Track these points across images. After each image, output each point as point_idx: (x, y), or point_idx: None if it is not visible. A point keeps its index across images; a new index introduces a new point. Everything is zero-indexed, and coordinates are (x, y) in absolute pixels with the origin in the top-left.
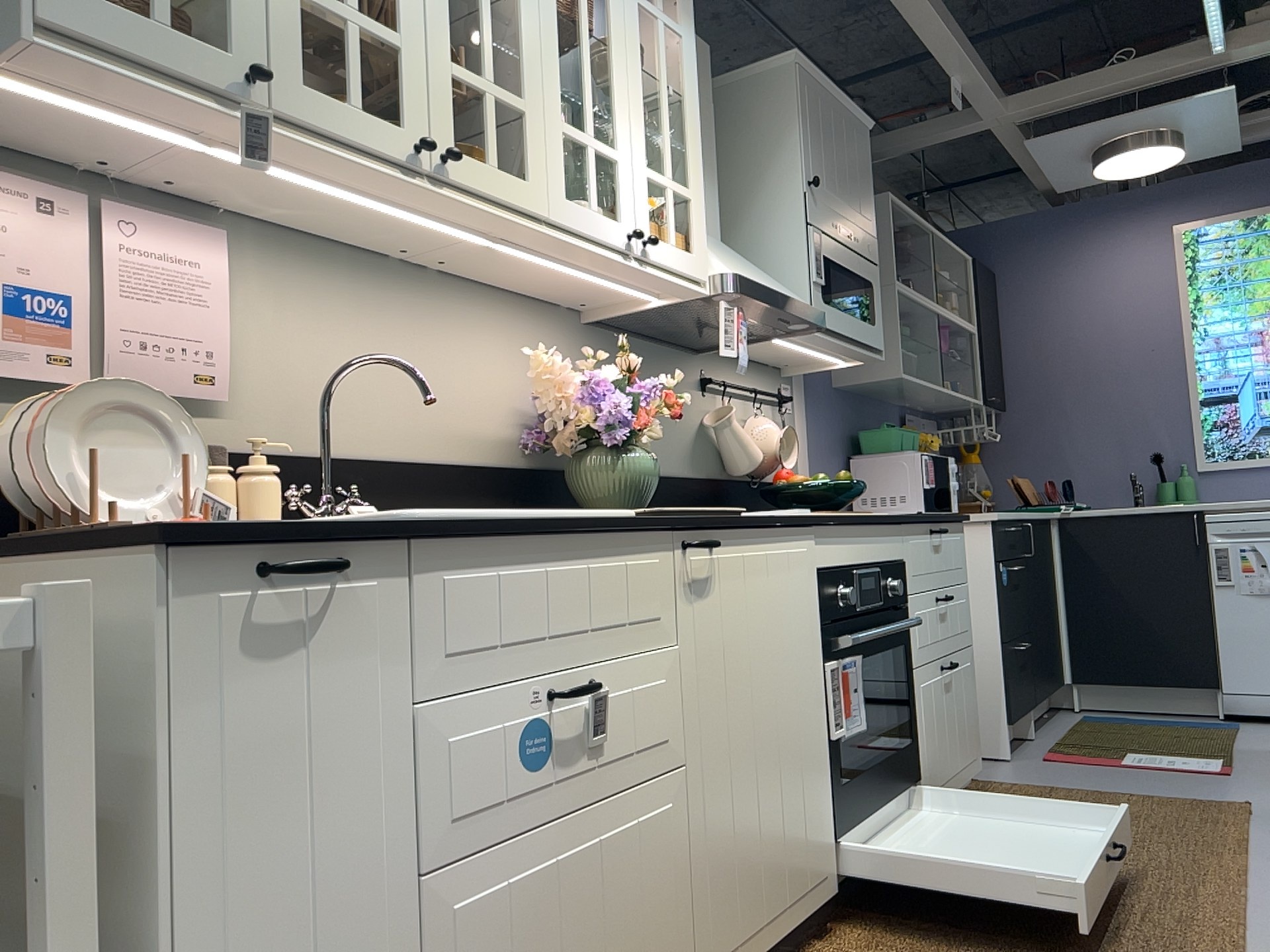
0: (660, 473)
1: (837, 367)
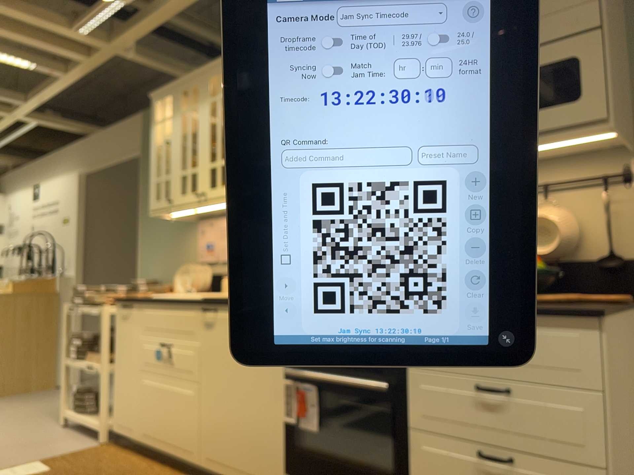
0: None
1: (621, 137)
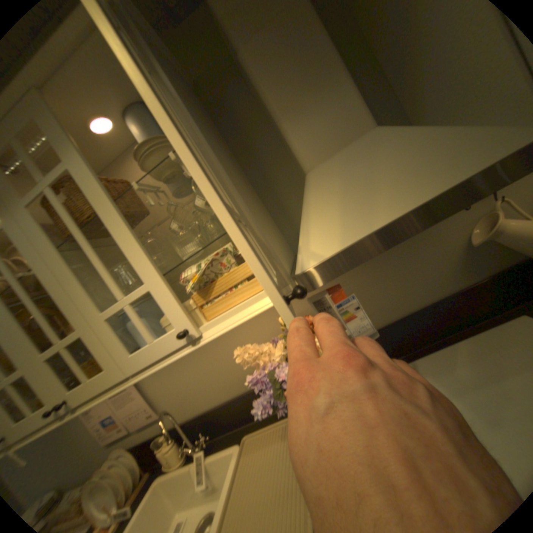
0: (421, 308)
1: None
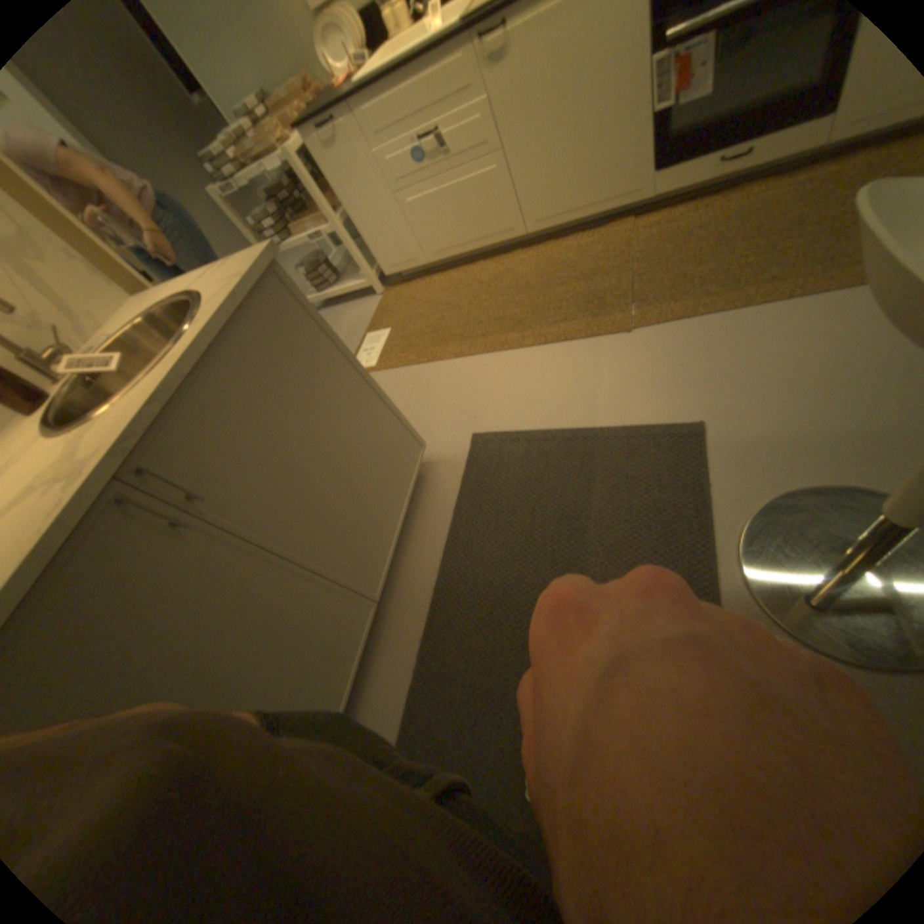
0: None
1: None
